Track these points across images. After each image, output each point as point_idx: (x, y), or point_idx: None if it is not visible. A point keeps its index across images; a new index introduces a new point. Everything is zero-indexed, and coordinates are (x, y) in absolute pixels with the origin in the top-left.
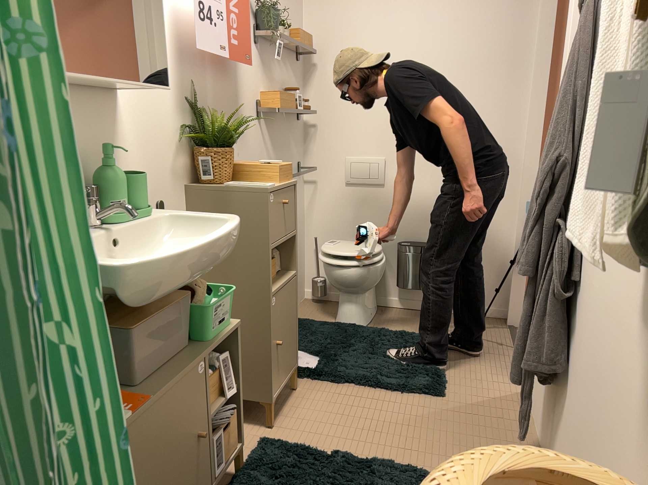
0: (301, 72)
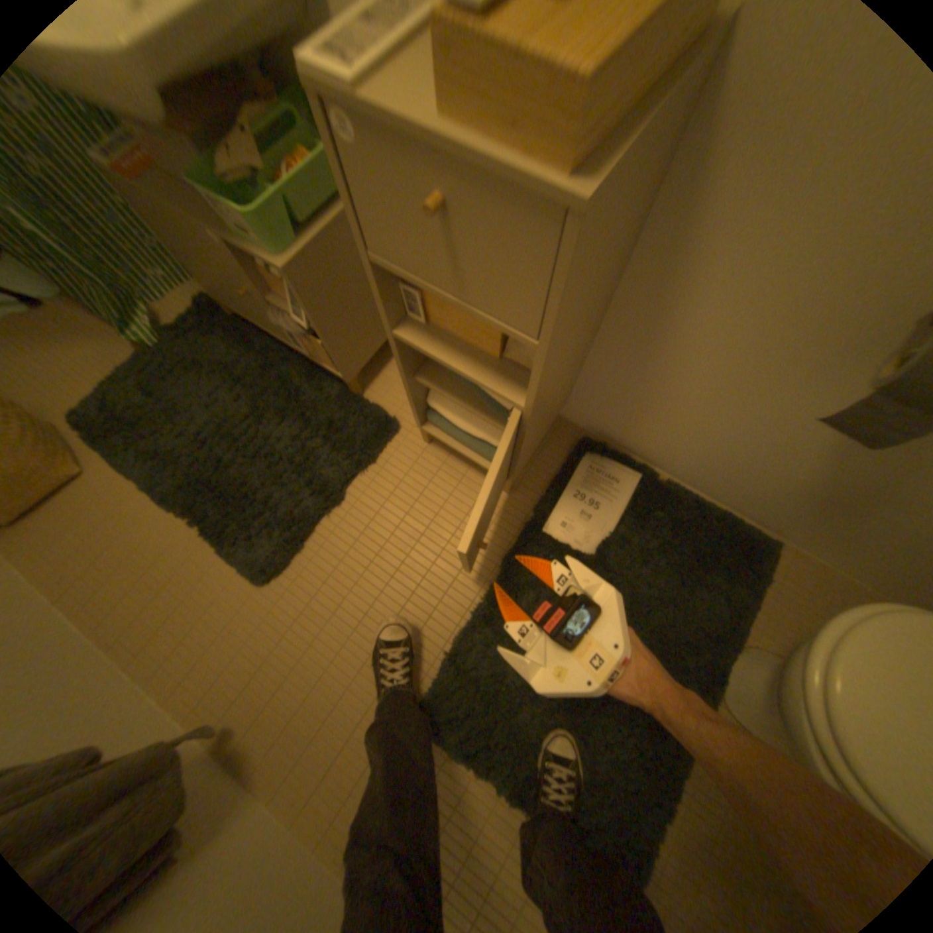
0: None
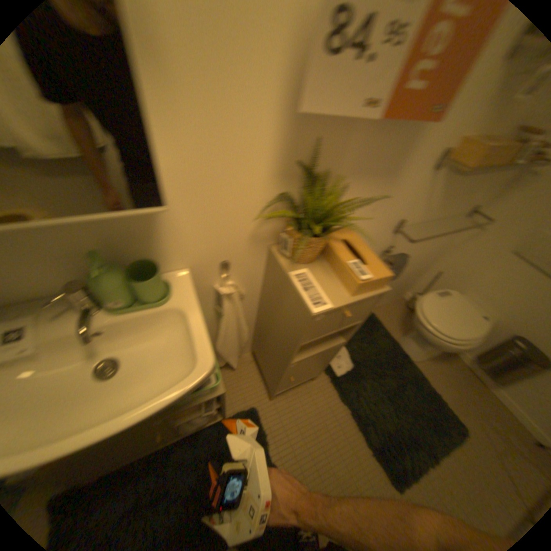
0: None
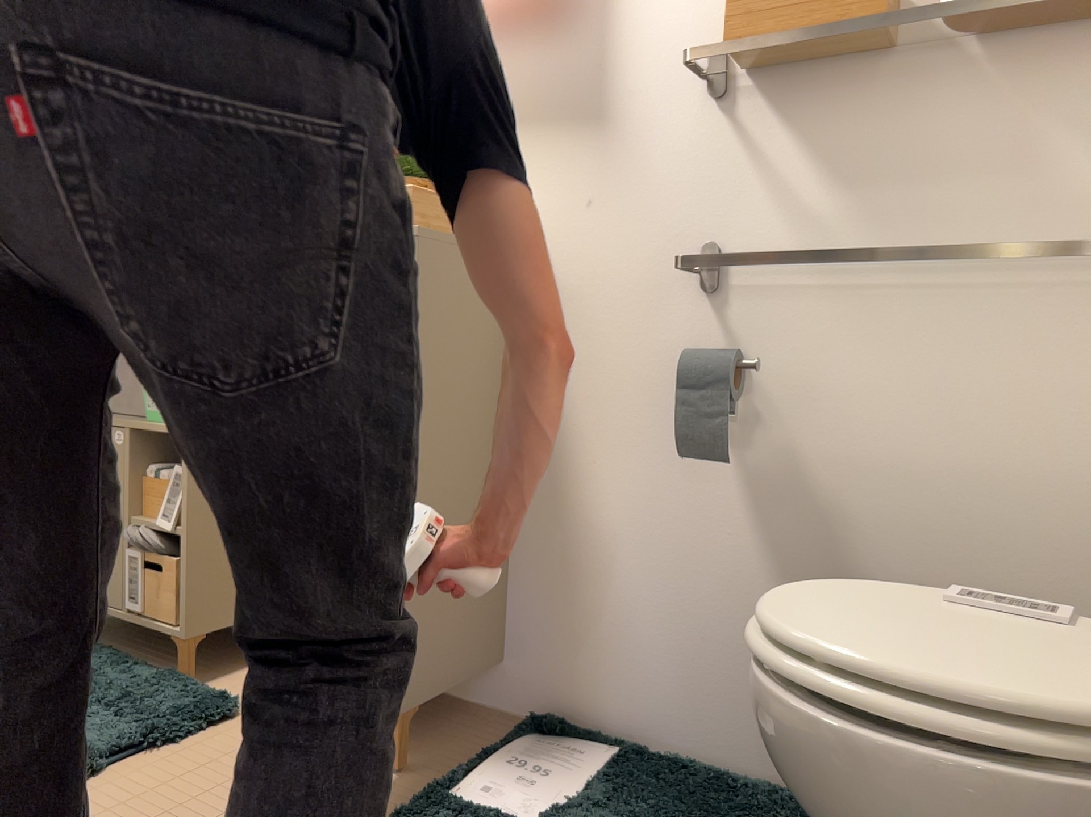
0: None
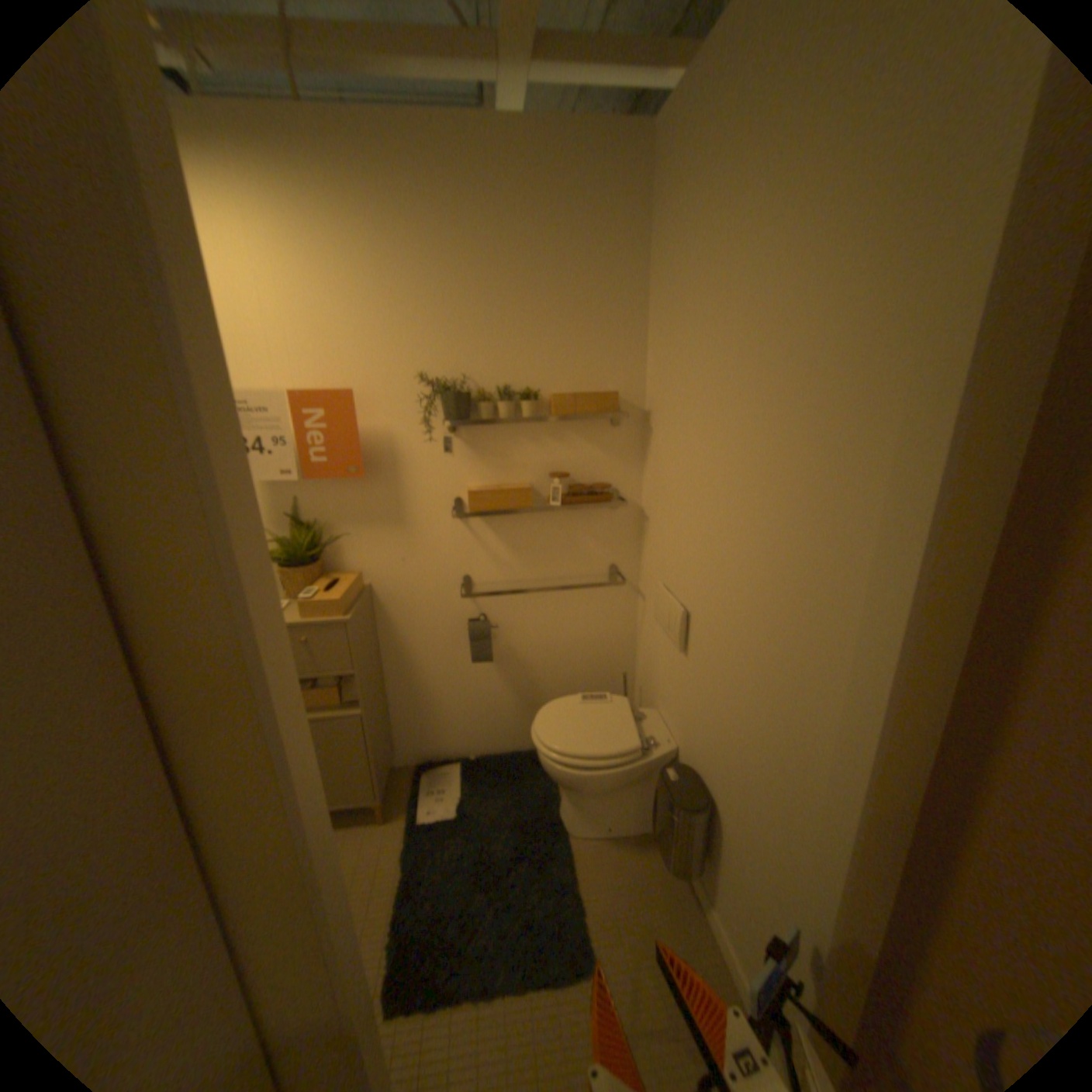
0: (632, 432)
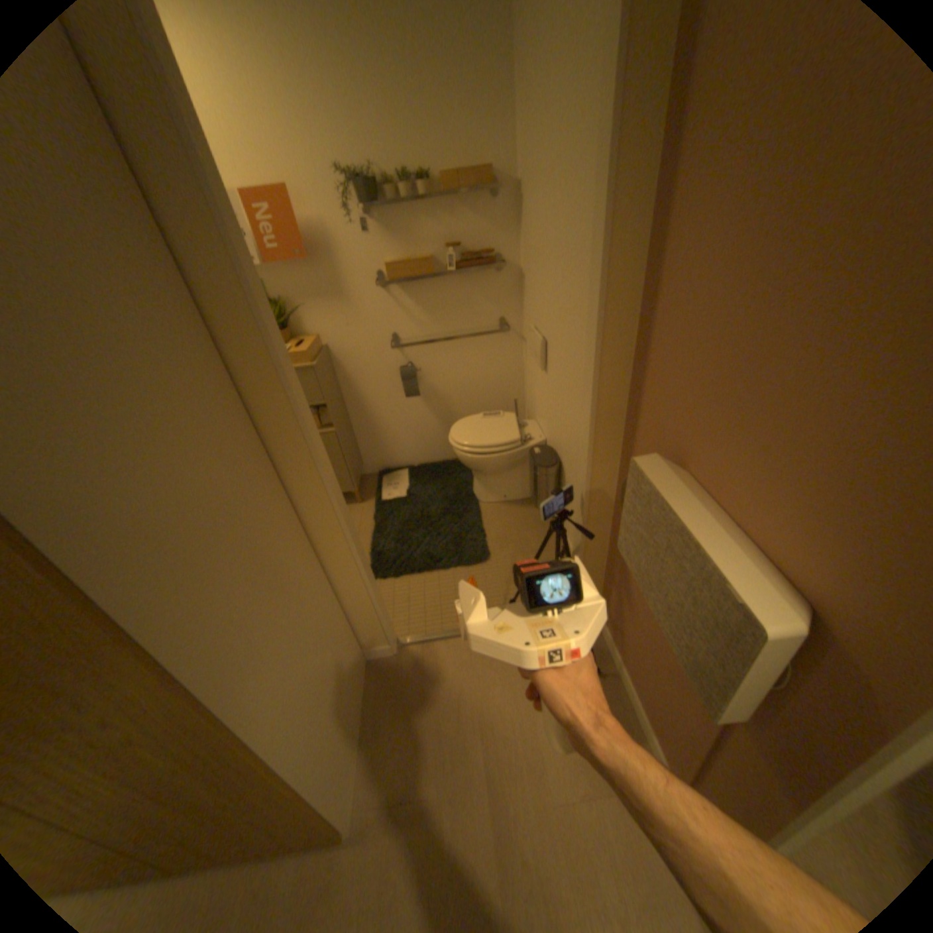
0: (509, 202)
